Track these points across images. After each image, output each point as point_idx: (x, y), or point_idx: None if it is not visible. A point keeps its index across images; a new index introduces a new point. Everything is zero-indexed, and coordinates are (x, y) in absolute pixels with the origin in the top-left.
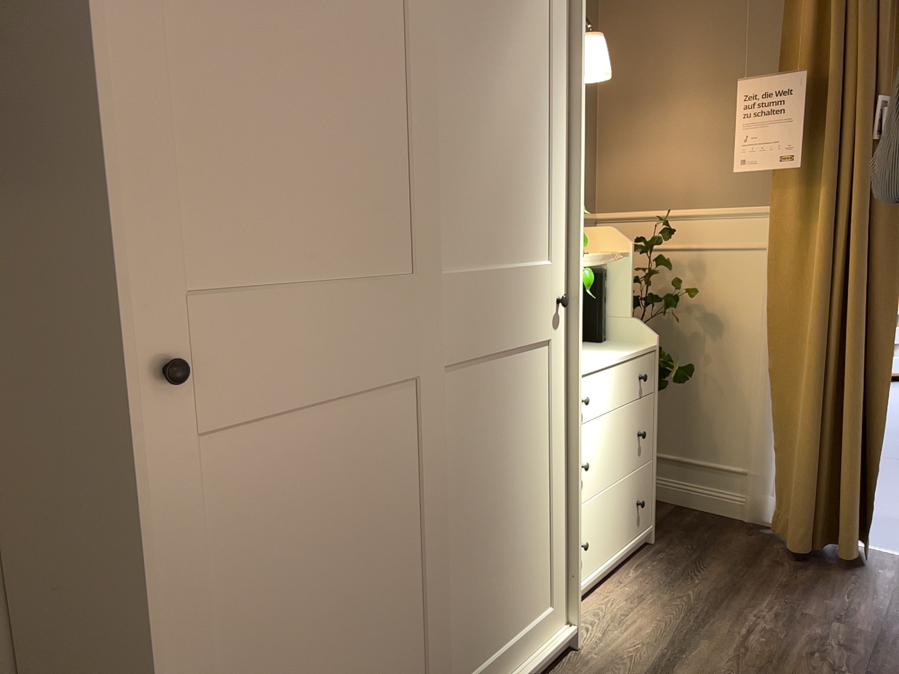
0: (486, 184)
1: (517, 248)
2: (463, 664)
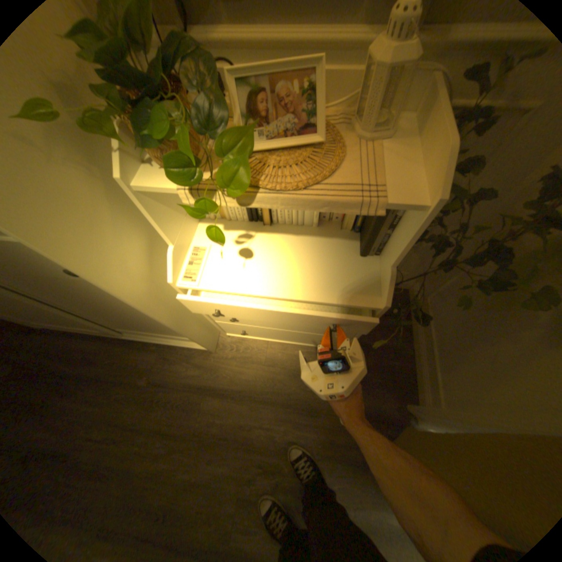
0: None
1: None
2: (127, 332)
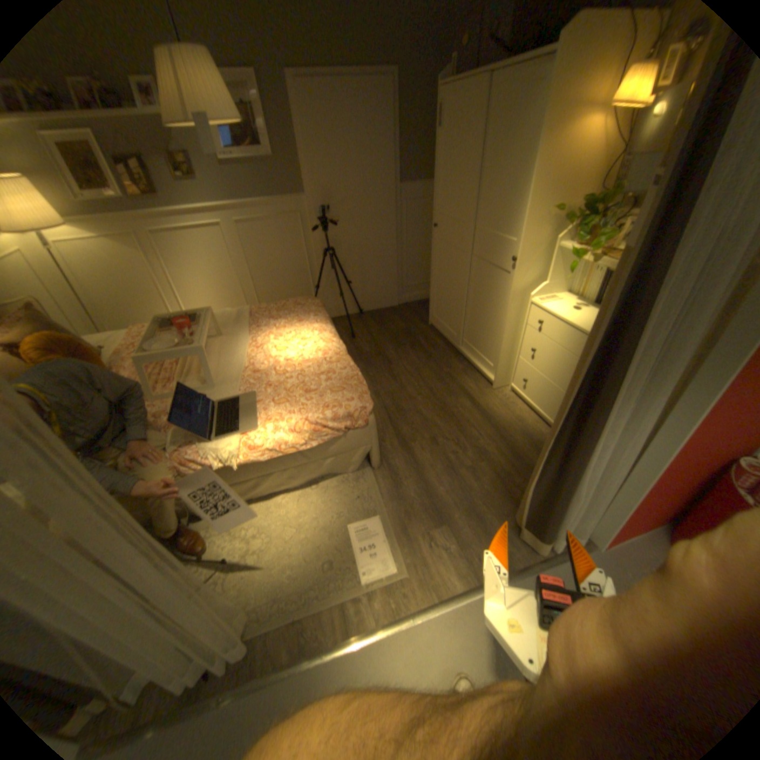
0: (501, 194)
1: (509, 224)
2: (470, 343)
